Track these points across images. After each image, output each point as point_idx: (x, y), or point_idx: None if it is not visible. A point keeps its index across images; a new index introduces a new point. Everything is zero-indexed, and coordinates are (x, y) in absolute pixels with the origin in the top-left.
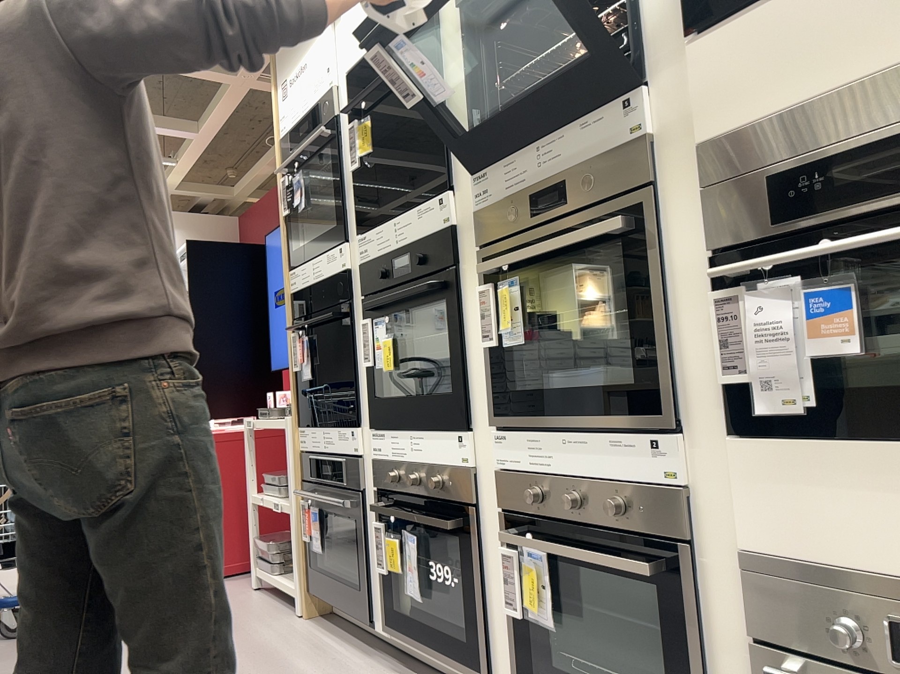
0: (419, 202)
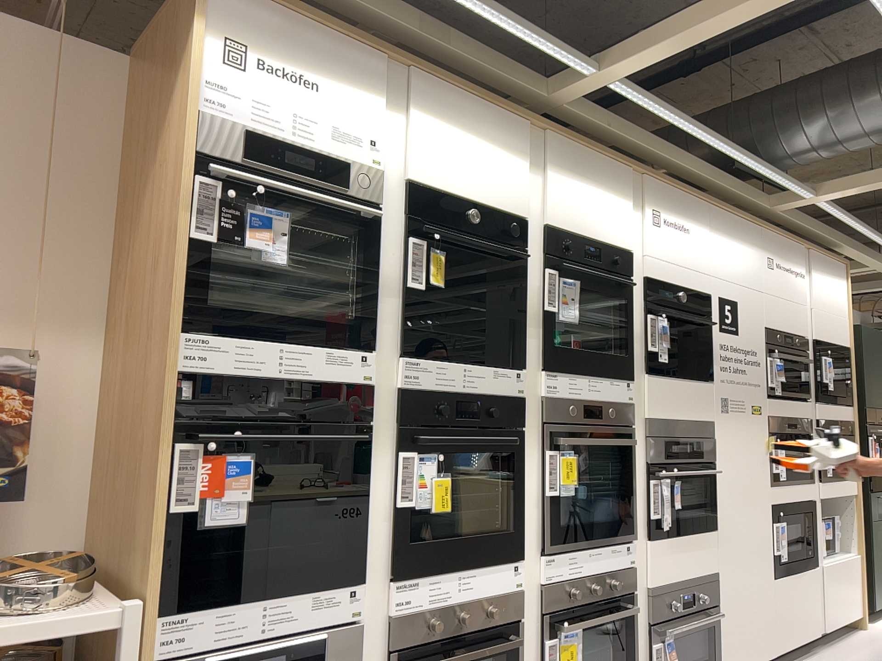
0: (492, 364)
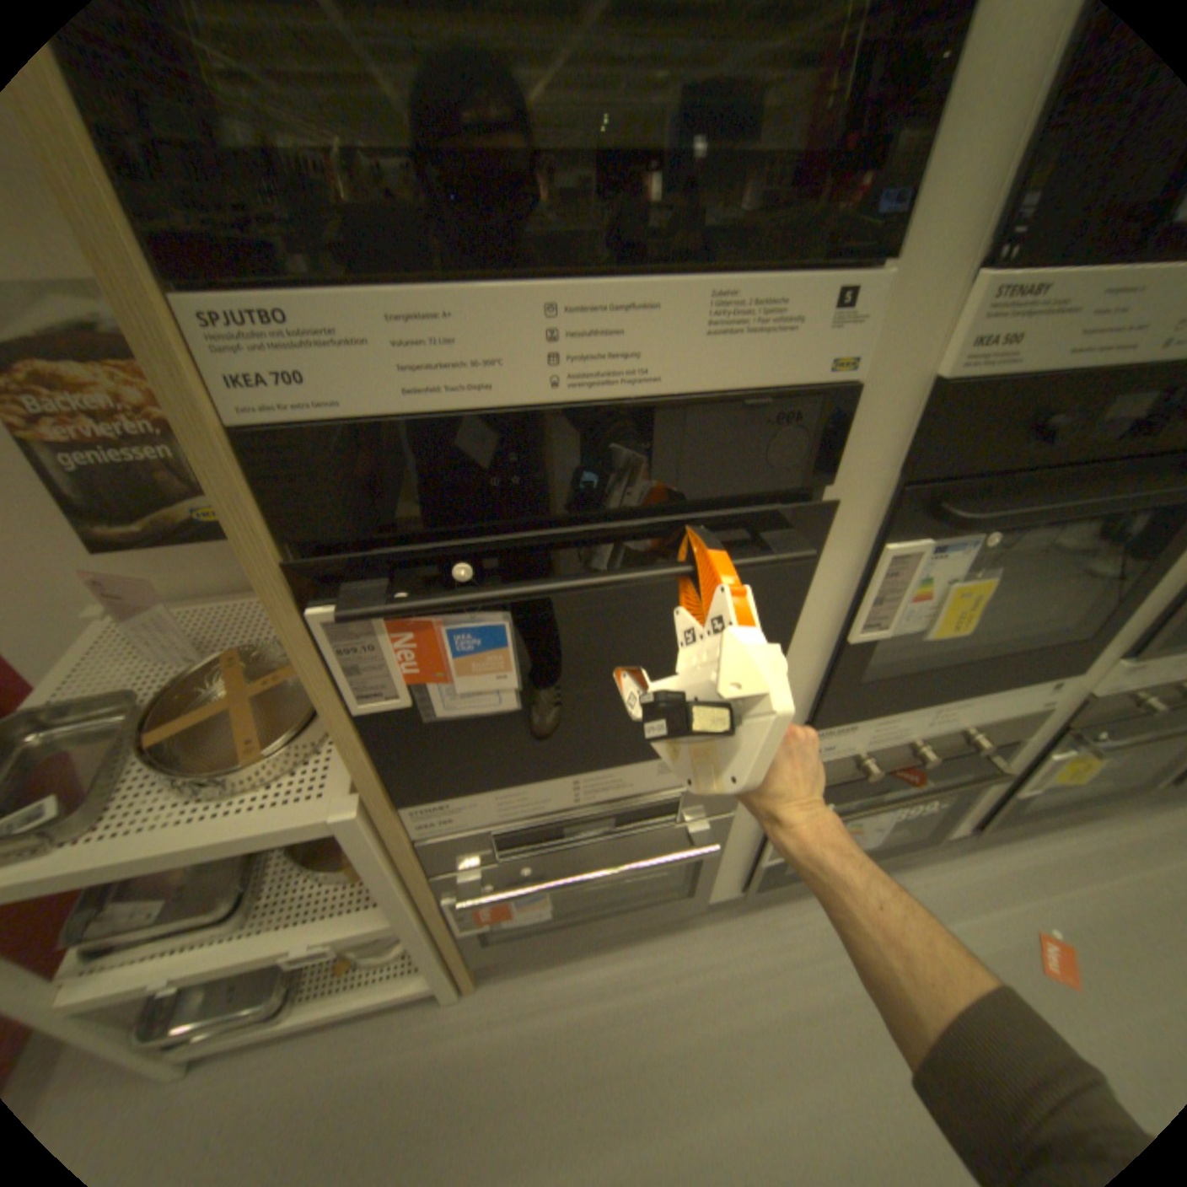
0: None
